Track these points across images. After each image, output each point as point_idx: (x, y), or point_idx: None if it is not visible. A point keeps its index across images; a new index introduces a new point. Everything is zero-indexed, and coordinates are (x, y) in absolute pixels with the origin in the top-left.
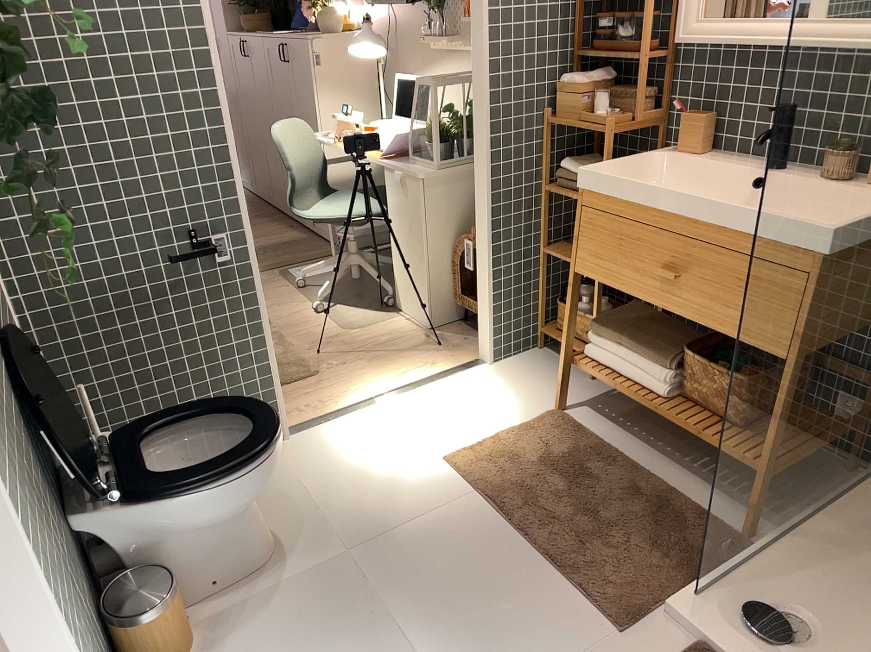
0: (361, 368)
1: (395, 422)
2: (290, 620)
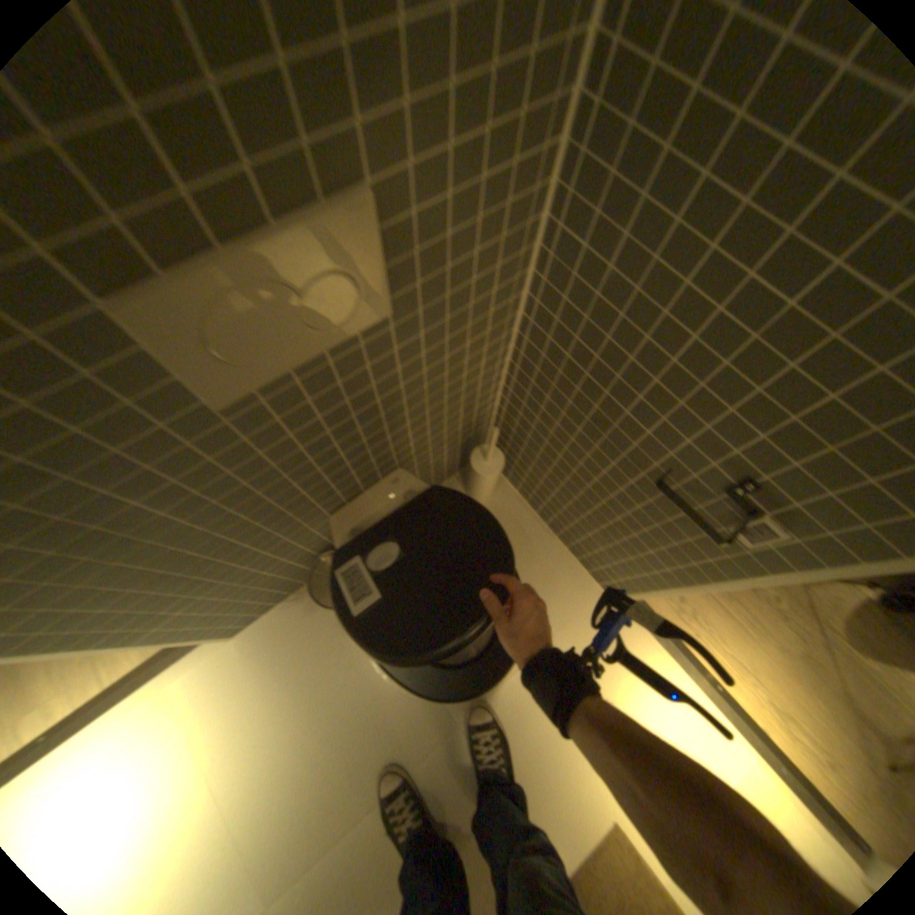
0: (787, 650)
1: (679, 736)
2: (379, 693)
